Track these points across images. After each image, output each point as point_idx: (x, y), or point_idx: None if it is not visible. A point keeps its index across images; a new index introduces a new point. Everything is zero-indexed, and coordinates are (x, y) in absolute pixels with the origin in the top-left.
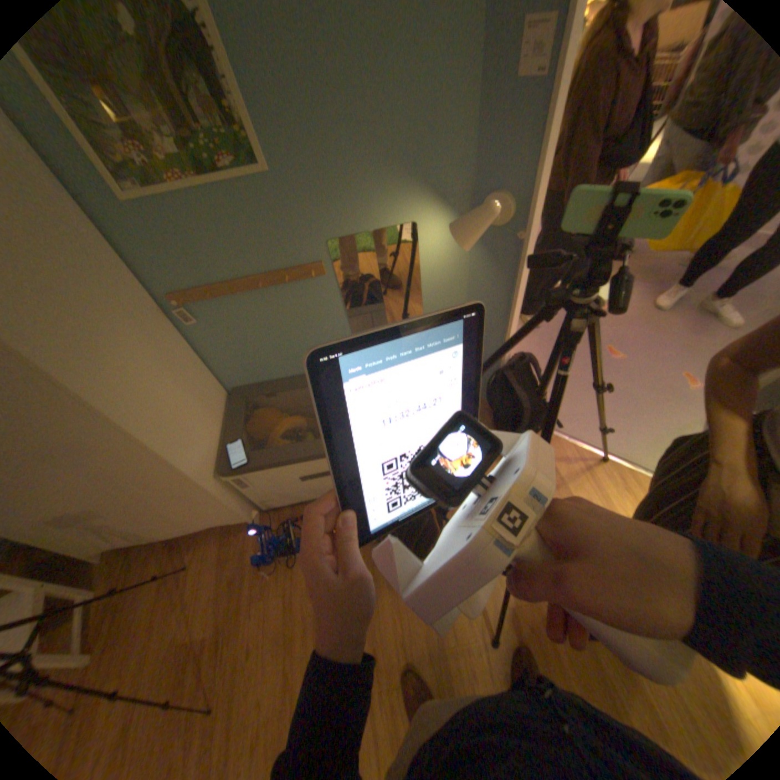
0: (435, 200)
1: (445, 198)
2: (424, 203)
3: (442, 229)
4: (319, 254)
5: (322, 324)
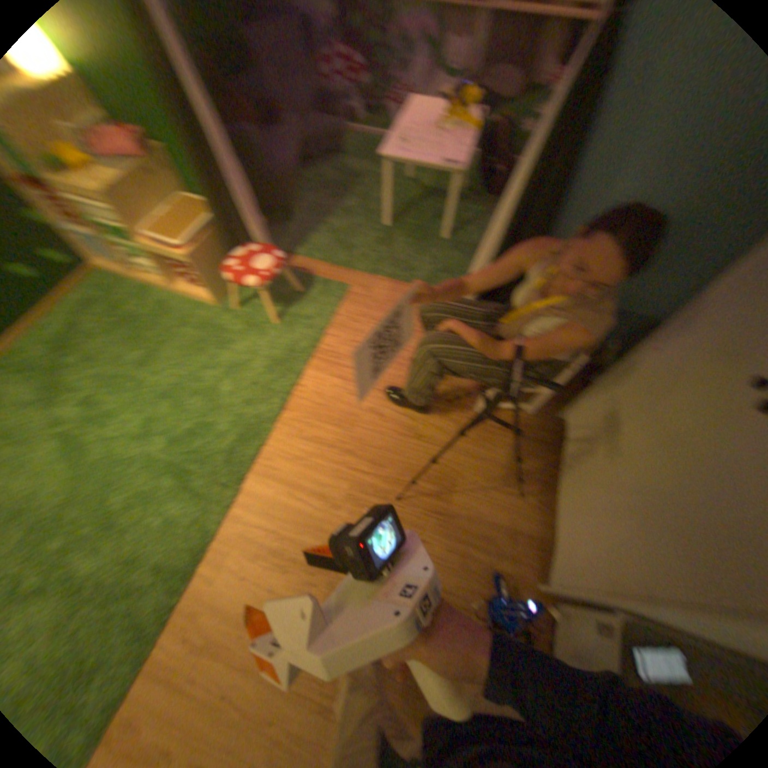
0: None
1: None
2: None
3: None
4: None
5: None
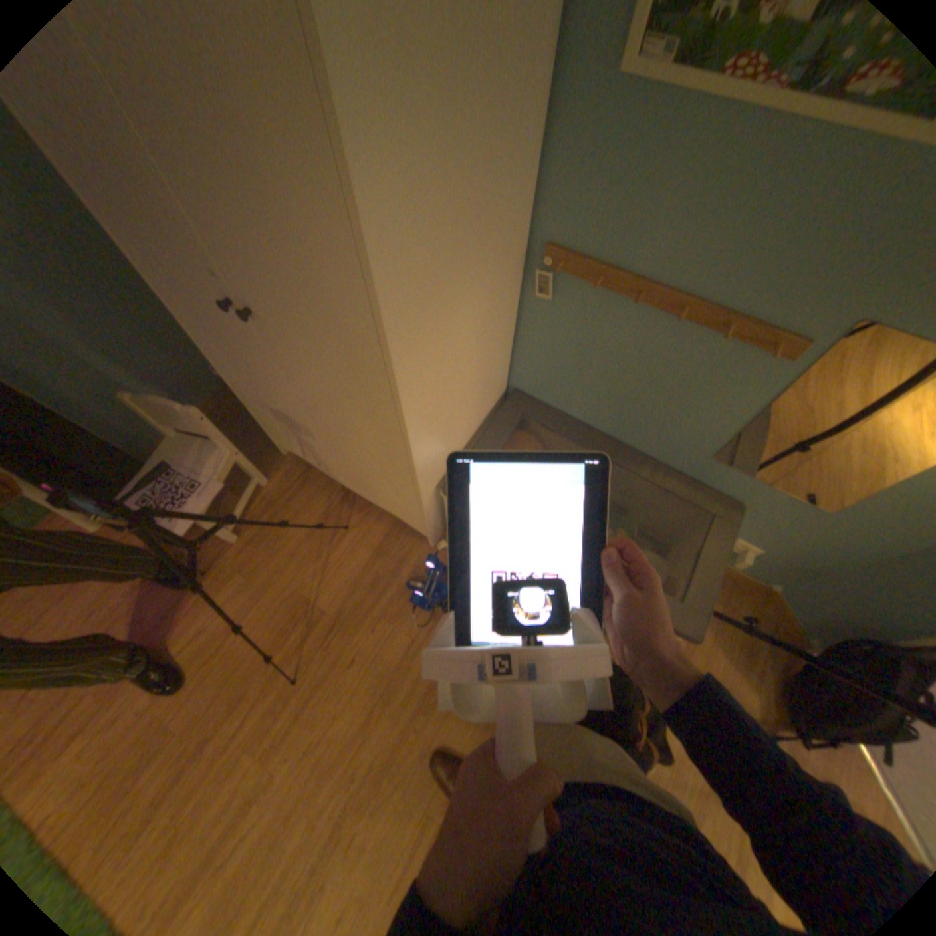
0: None
1: None
2: None
3: None
4: (823, 329)
5: (703, 409)
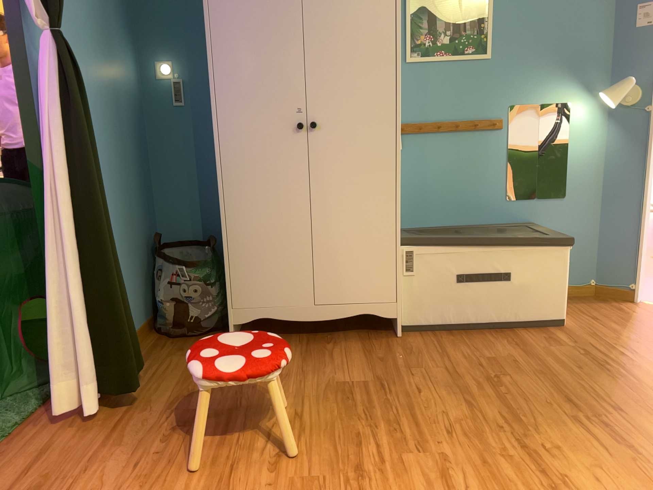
0: (584, 90)
1: (590, 90)
2: (576, 91)
3: (586, 110)
4: (500, 114)
5: (485, 172)
